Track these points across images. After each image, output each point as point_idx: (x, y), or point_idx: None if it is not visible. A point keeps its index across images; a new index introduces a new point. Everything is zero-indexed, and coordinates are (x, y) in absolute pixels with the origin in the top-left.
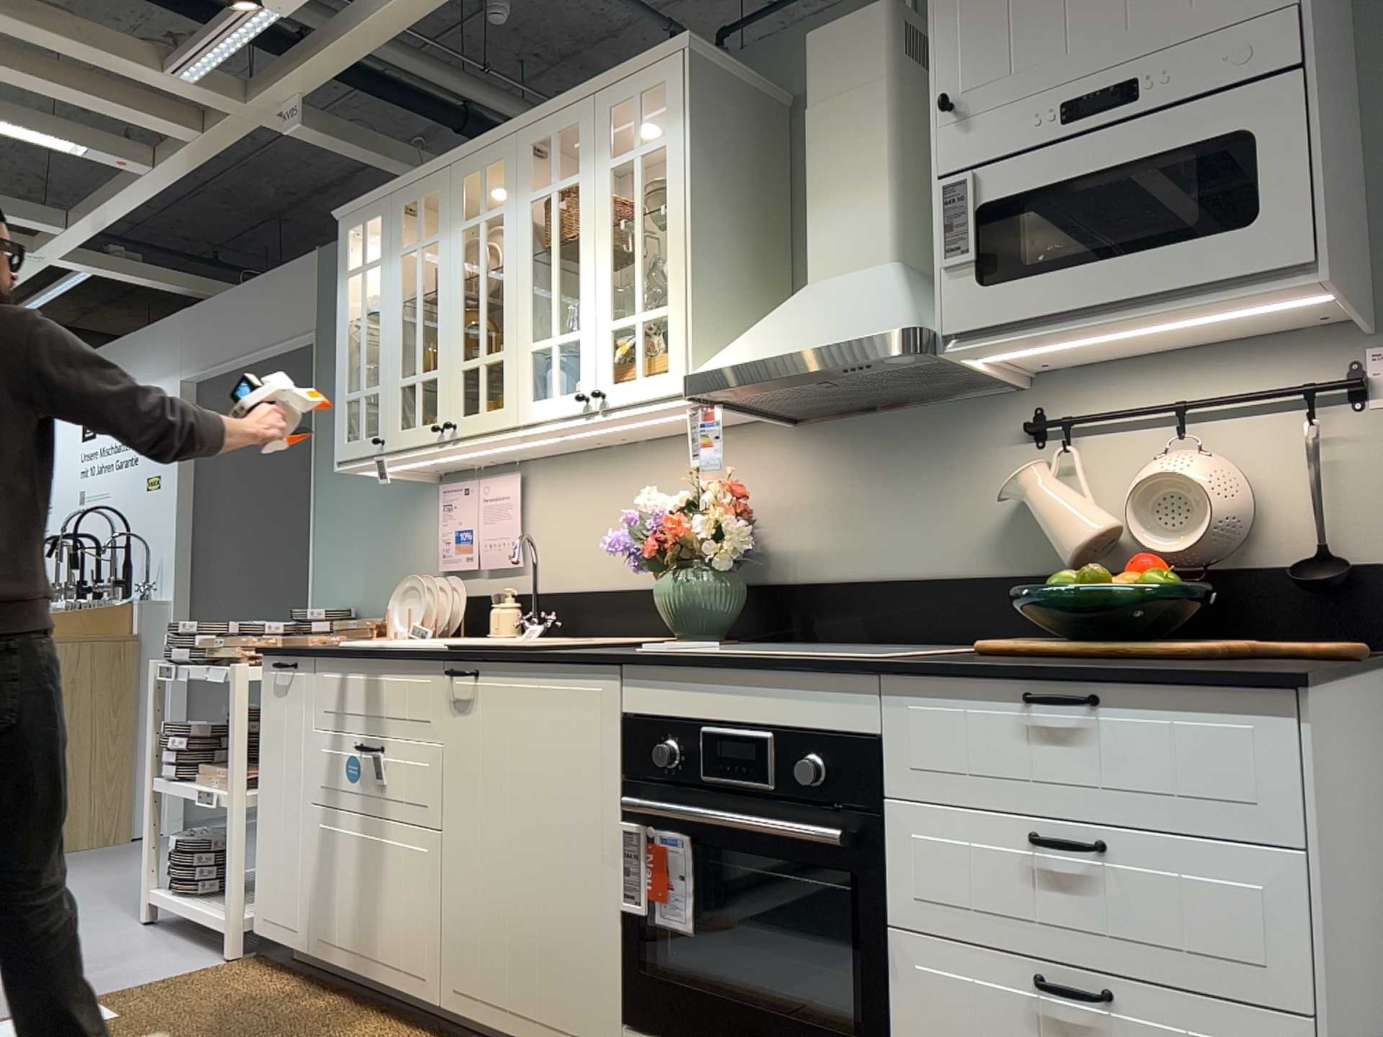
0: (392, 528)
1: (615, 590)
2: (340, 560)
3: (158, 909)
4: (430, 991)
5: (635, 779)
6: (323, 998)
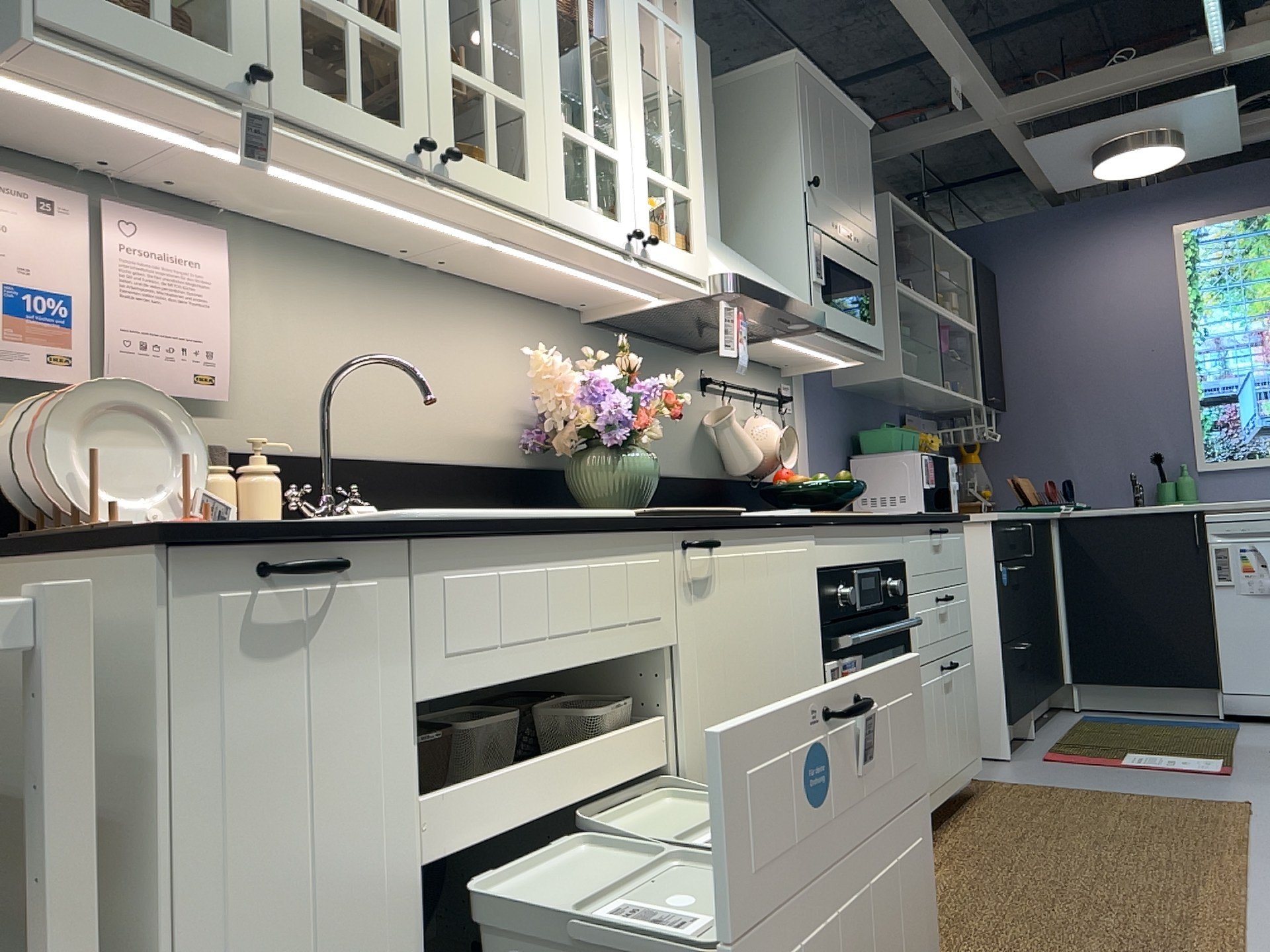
0: None
1: (409, 462)
2: None
3: None
4: None
5: (827, 623)
6: None
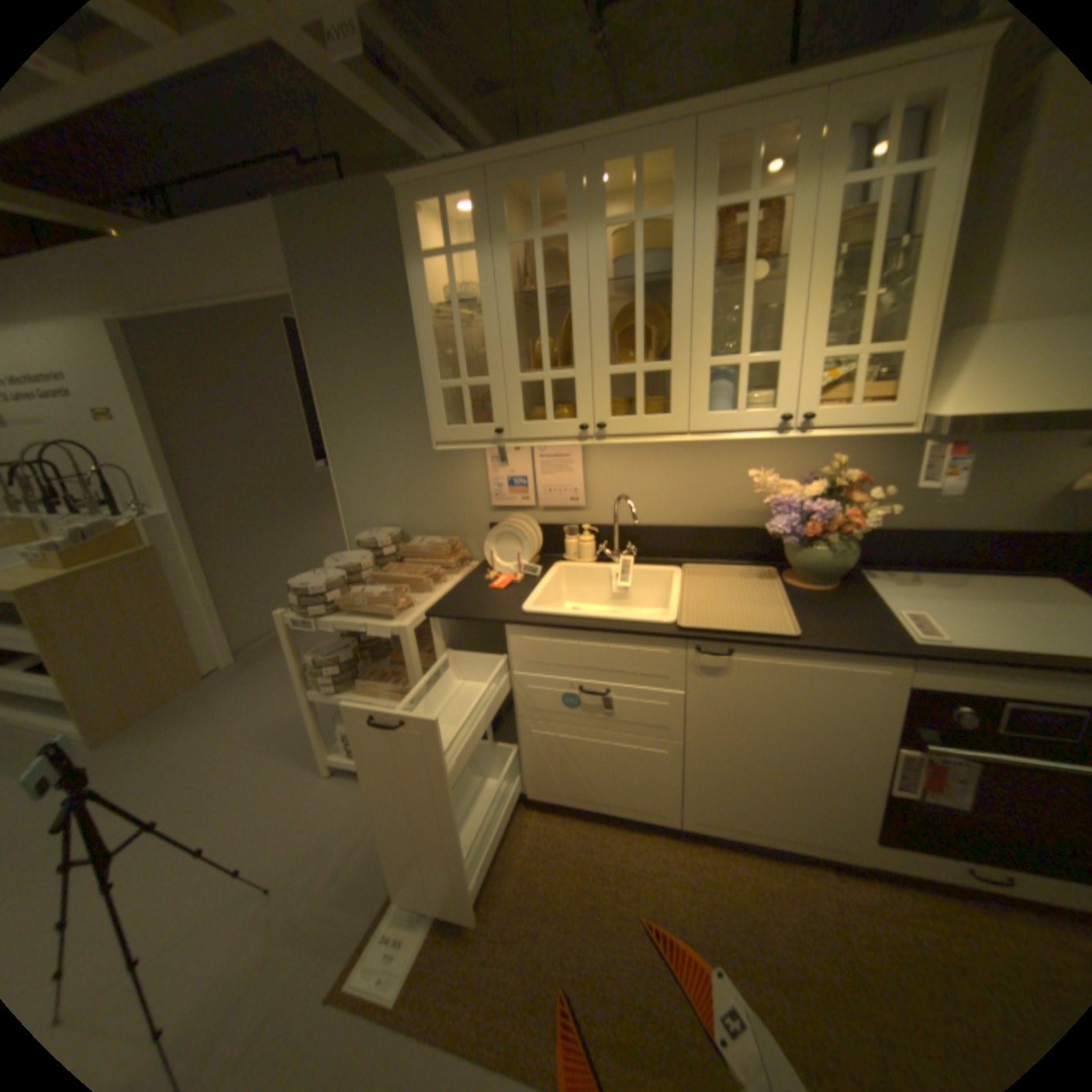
0: (429, 471)
1: (683, 527)
2: (370, 492)
3: (332, 766)
4: (672, 823)
5: (919, 727)
6: (553, 823)
